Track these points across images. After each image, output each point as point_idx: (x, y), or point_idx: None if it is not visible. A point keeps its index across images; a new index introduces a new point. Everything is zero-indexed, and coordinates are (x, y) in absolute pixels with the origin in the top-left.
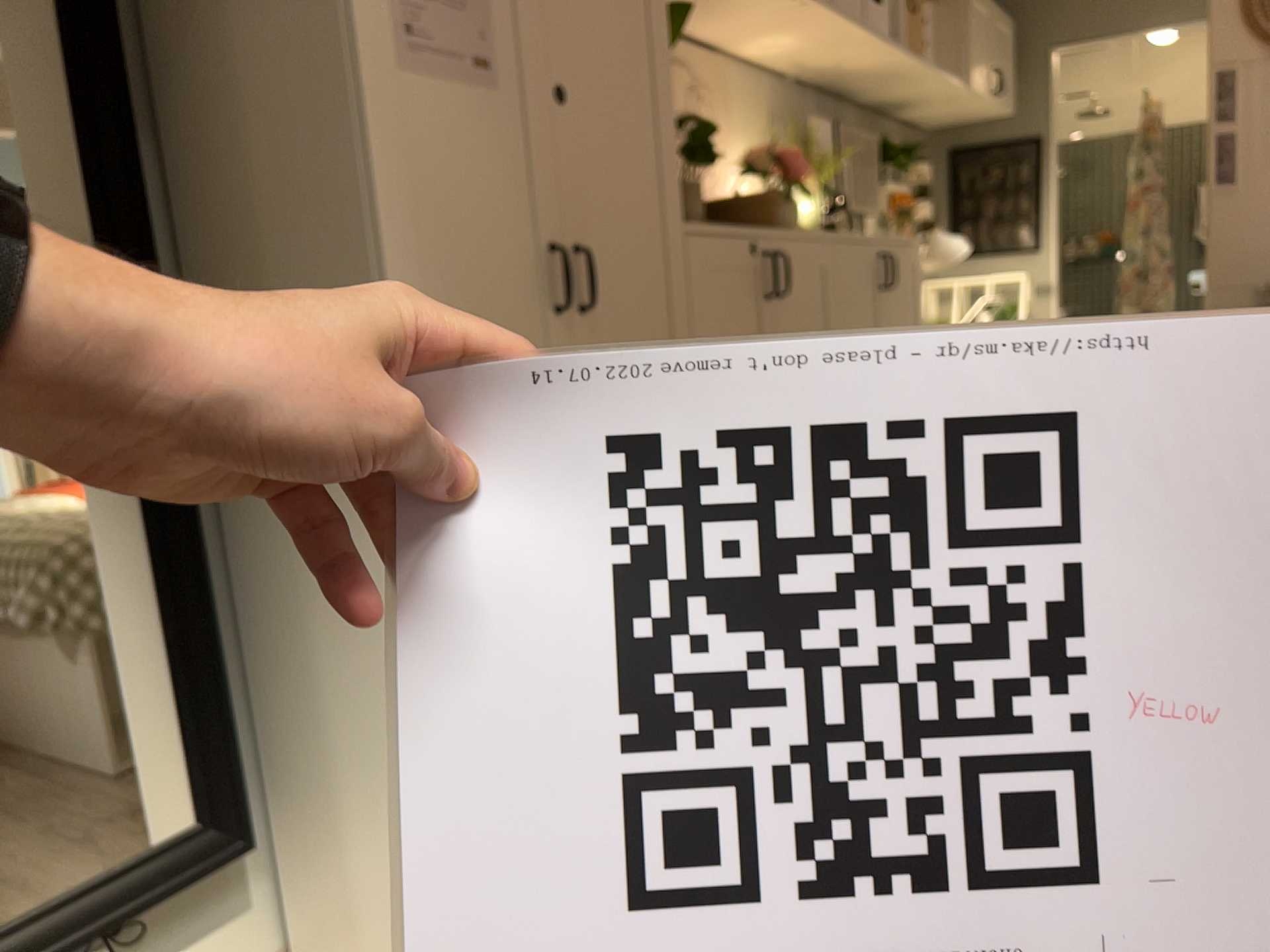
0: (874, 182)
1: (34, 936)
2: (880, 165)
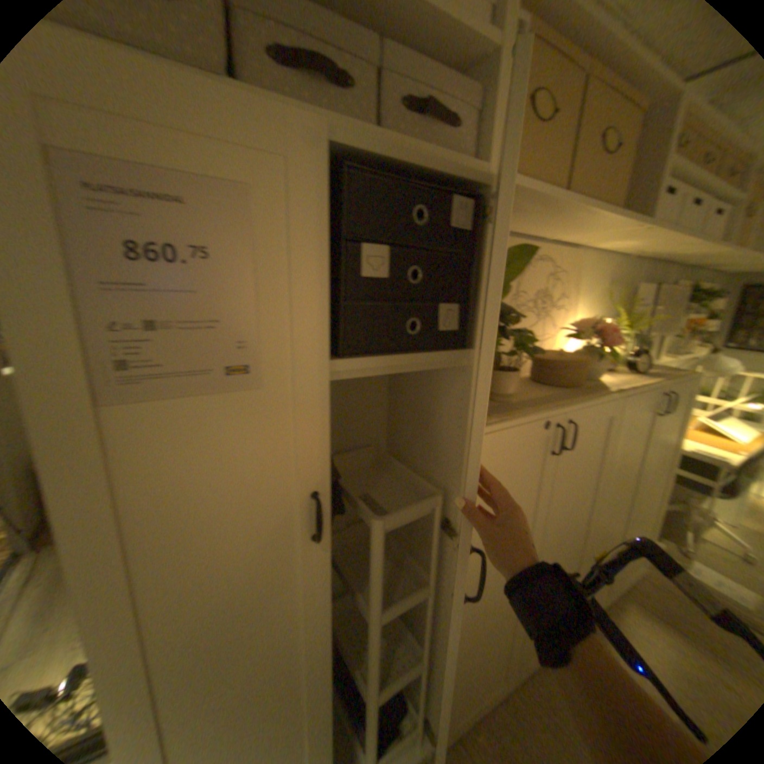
0: (679, 312)
1: None
2: (687, 303)
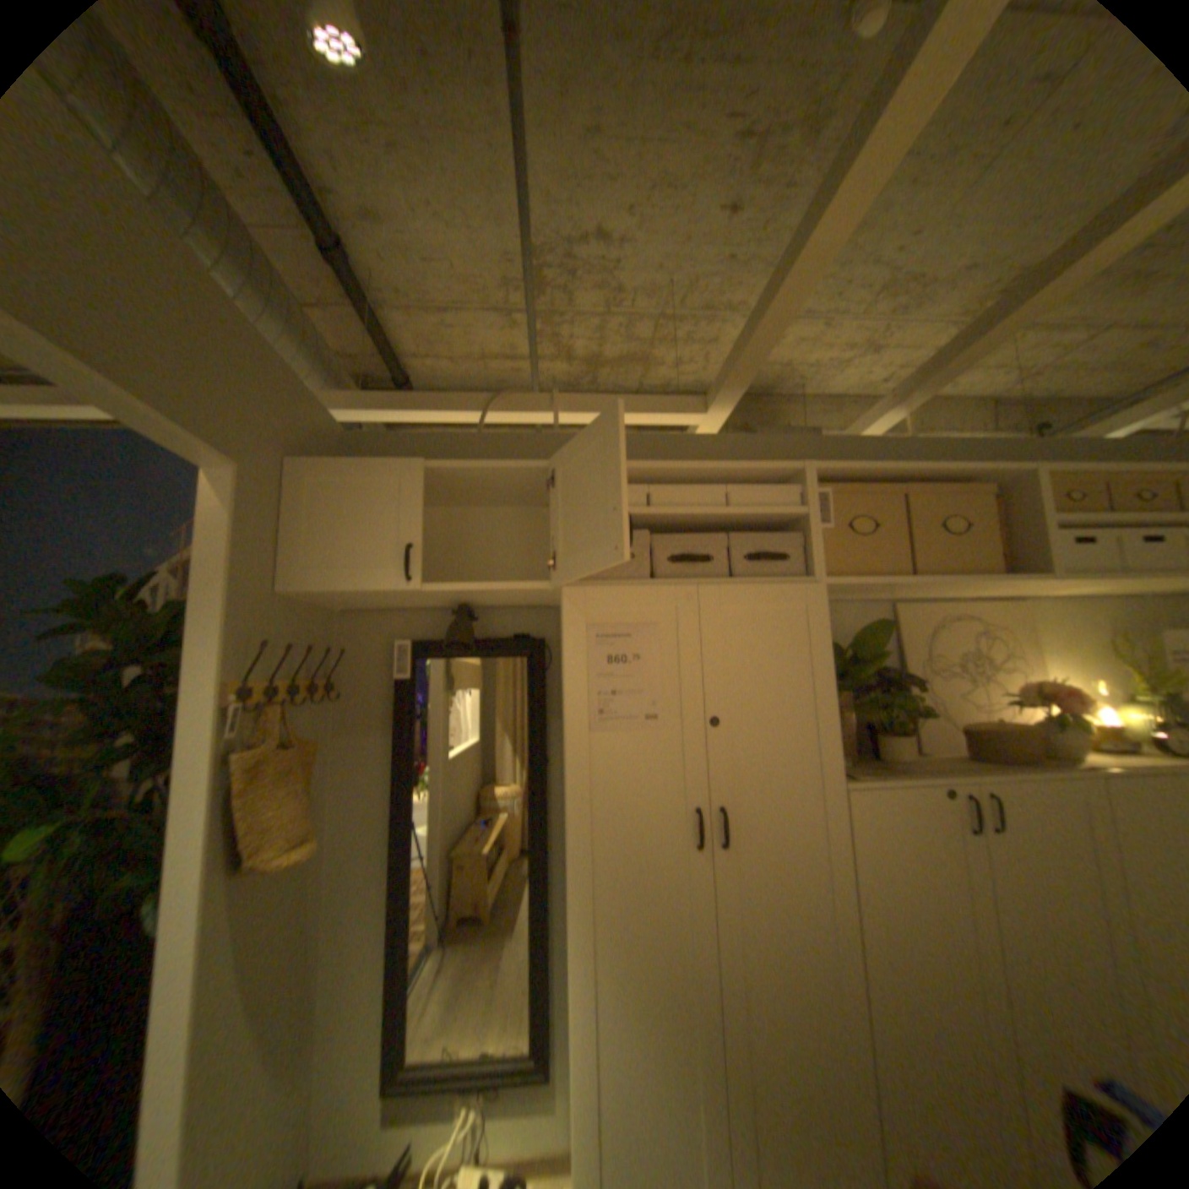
0: None
1: (456, 1071)
2: None
